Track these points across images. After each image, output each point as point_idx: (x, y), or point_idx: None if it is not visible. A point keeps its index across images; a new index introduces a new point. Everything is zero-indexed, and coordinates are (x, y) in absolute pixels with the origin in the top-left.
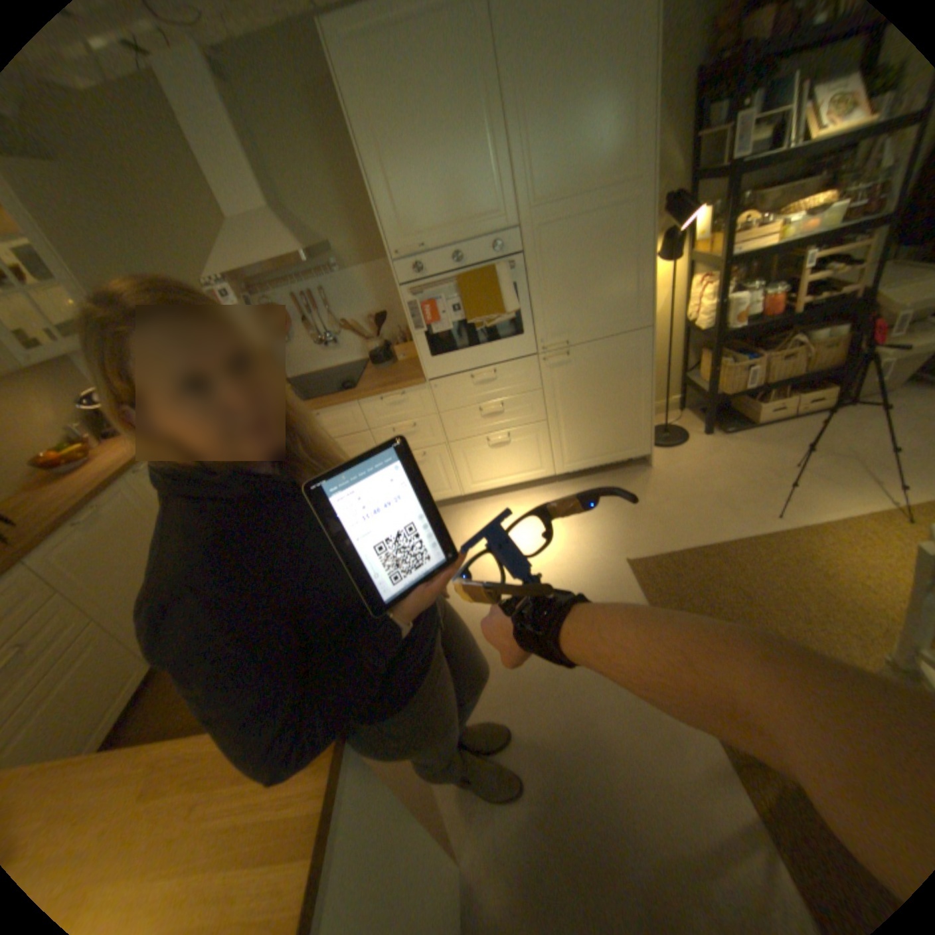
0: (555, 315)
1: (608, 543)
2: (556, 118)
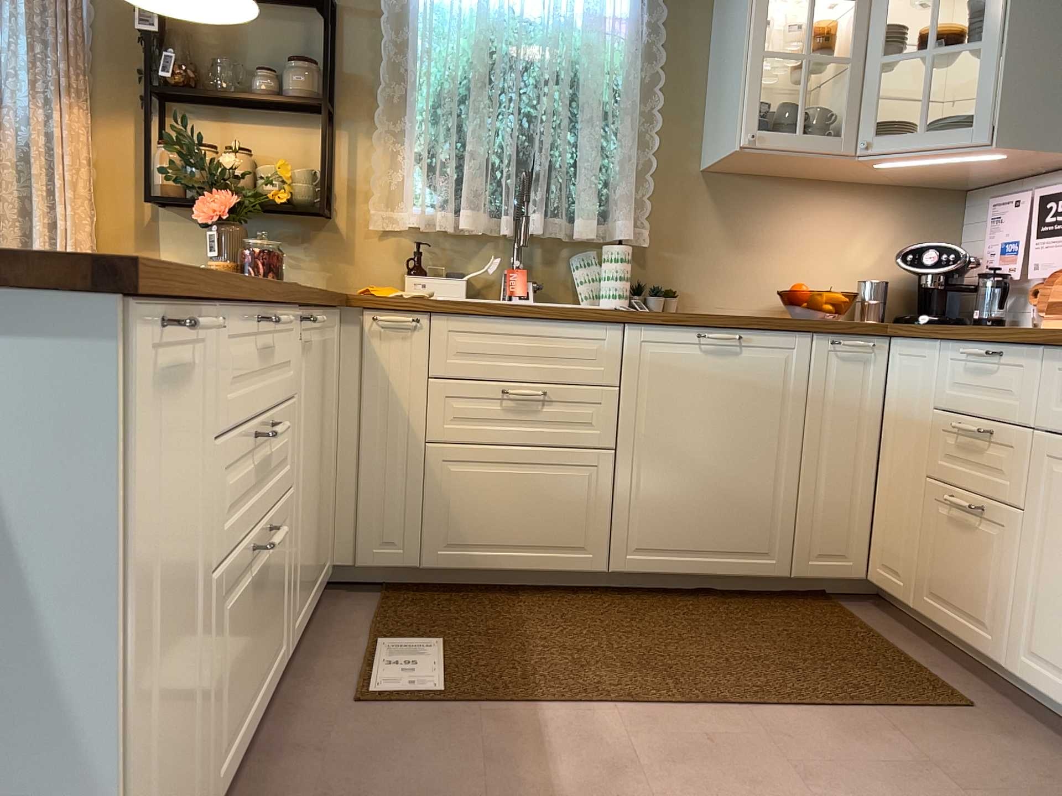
0: None
1: None
2: None
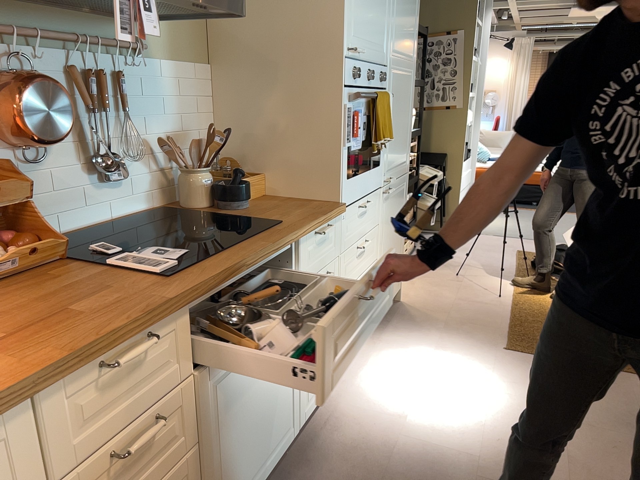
0: (390, 150)
1: (477, 347)
2: (403, 1)
